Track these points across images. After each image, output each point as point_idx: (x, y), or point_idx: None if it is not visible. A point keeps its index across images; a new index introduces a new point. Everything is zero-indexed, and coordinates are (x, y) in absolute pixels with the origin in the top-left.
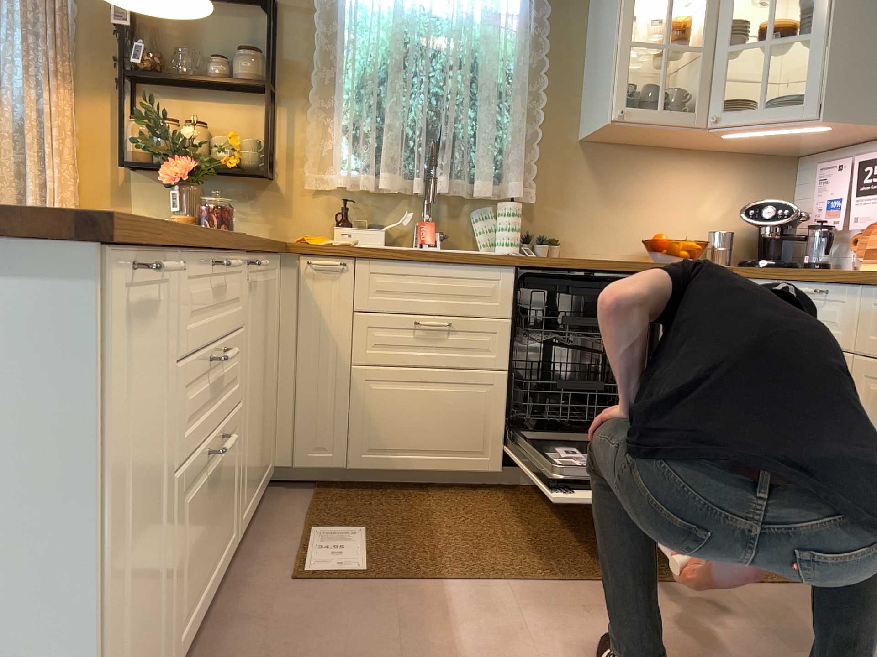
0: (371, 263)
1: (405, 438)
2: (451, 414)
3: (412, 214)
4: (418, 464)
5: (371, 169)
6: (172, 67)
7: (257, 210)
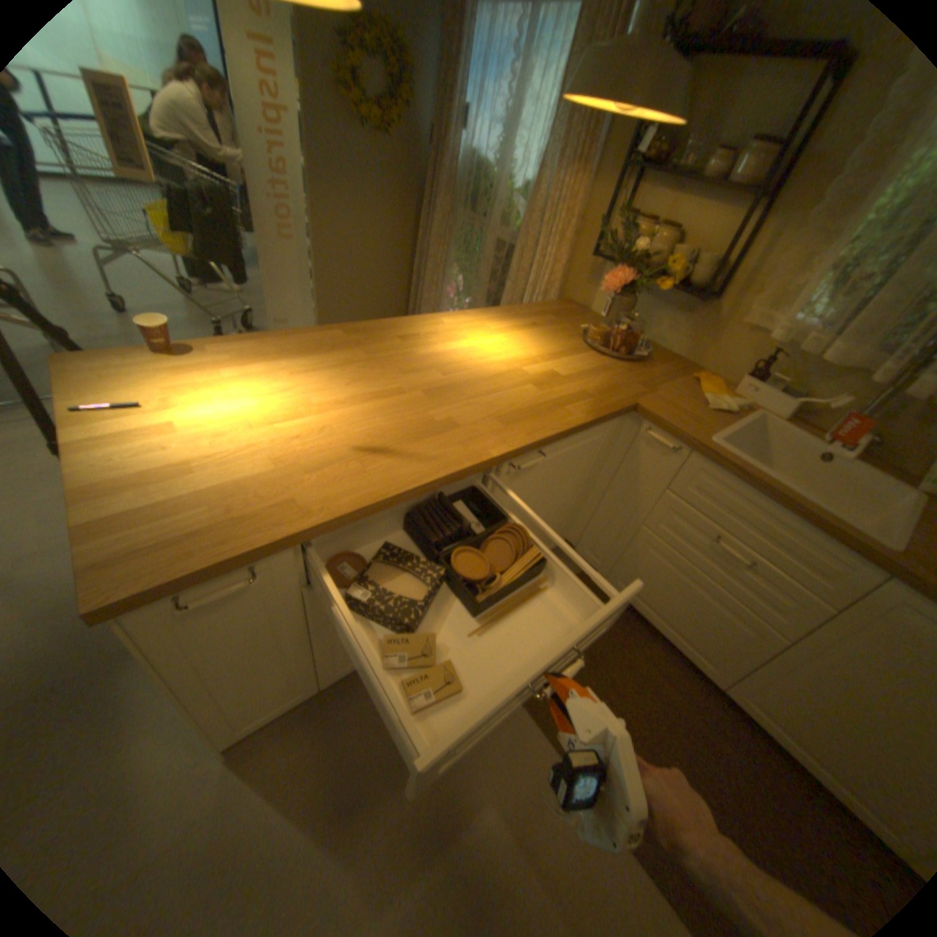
0: (708, 463)
1: (657, 601)
2: (707, 621)
3: (850, 401)
4: (656, 623)
5: (832, 328)
6: (682, 147)
7: (688, 323)
